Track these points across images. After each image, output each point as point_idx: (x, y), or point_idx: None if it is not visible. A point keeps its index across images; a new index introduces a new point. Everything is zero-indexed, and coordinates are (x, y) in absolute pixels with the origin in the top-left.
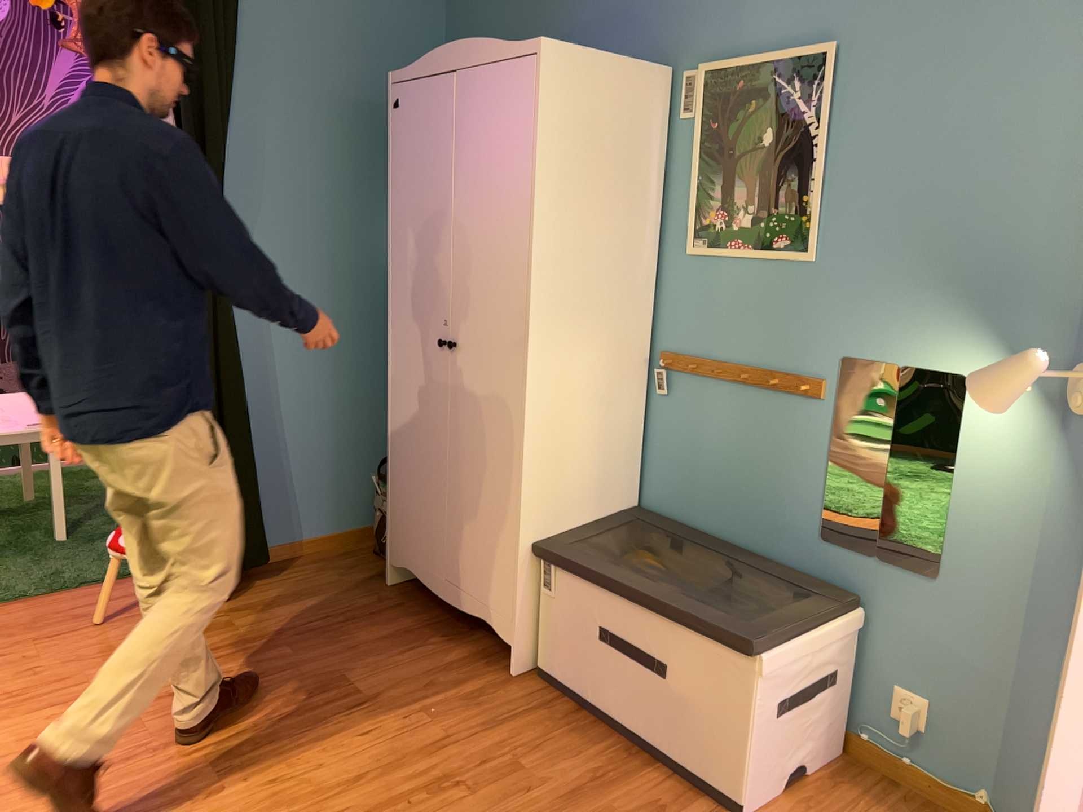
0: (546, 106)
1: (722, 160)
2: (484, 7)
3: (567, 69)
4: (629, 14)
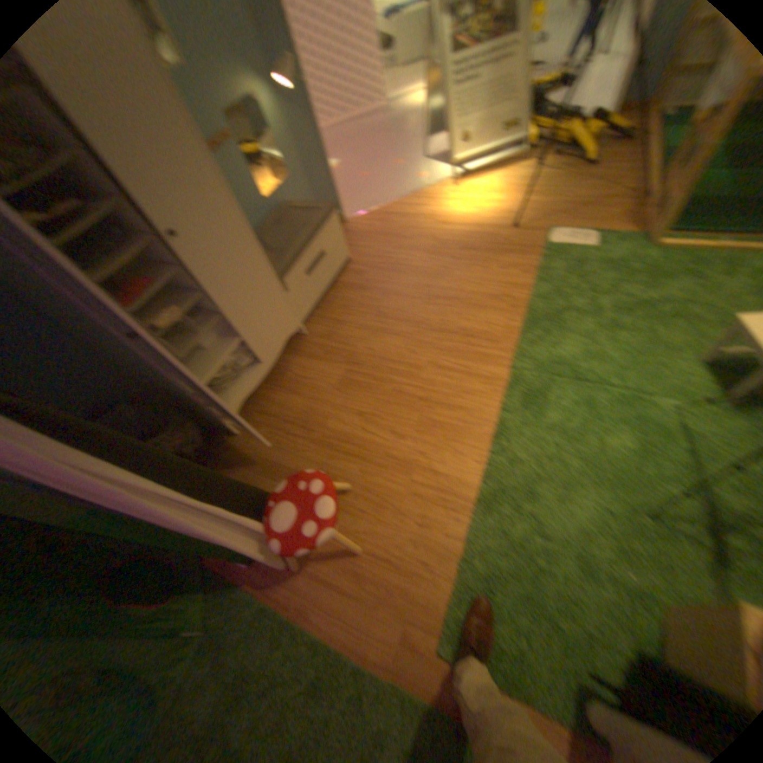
0: None
1: None
2: None
3: None
4: None
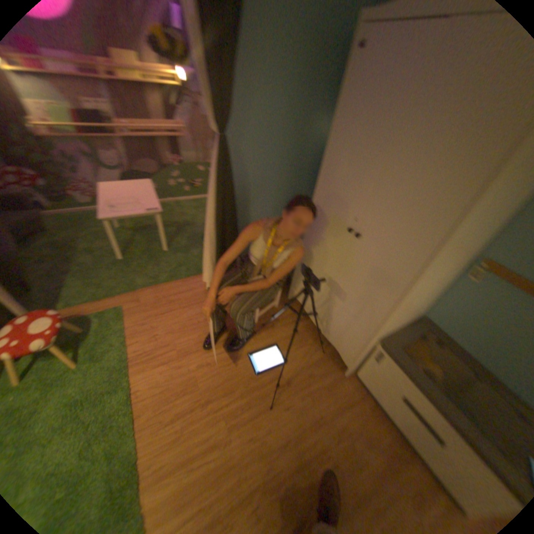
0: None
1: None
2: None
3: None
4: None
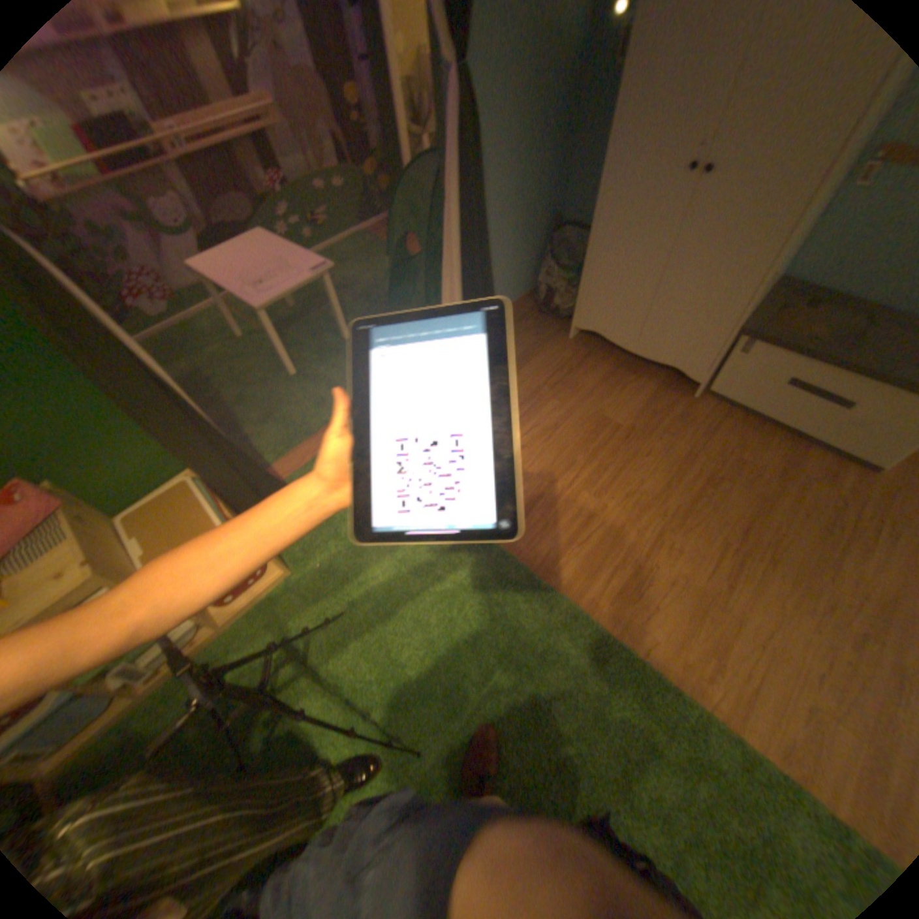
0: None
1: None
2: None
3: None
4: None
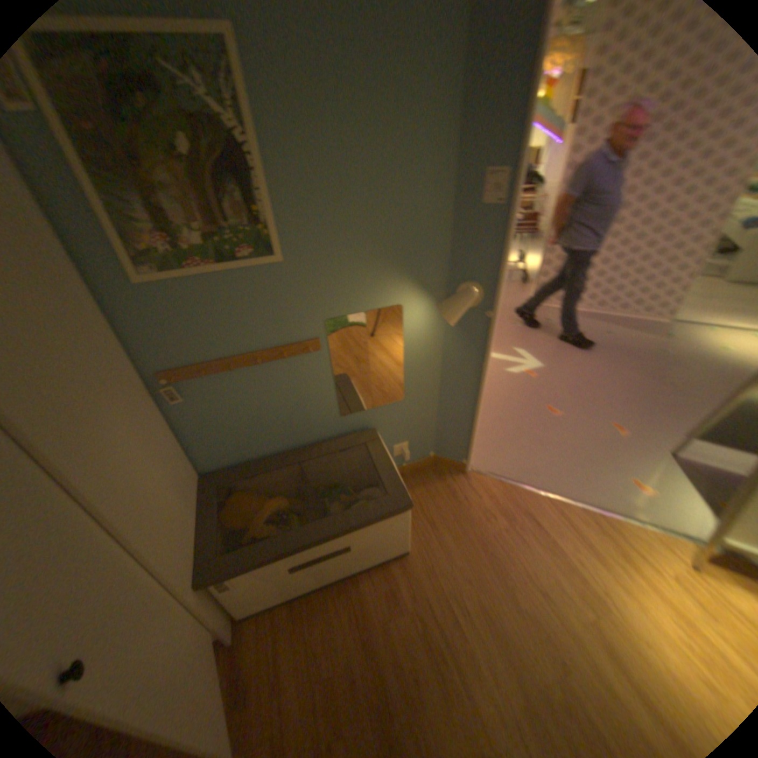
0: None
1: (125, 172)
2: None
3: None
4: None
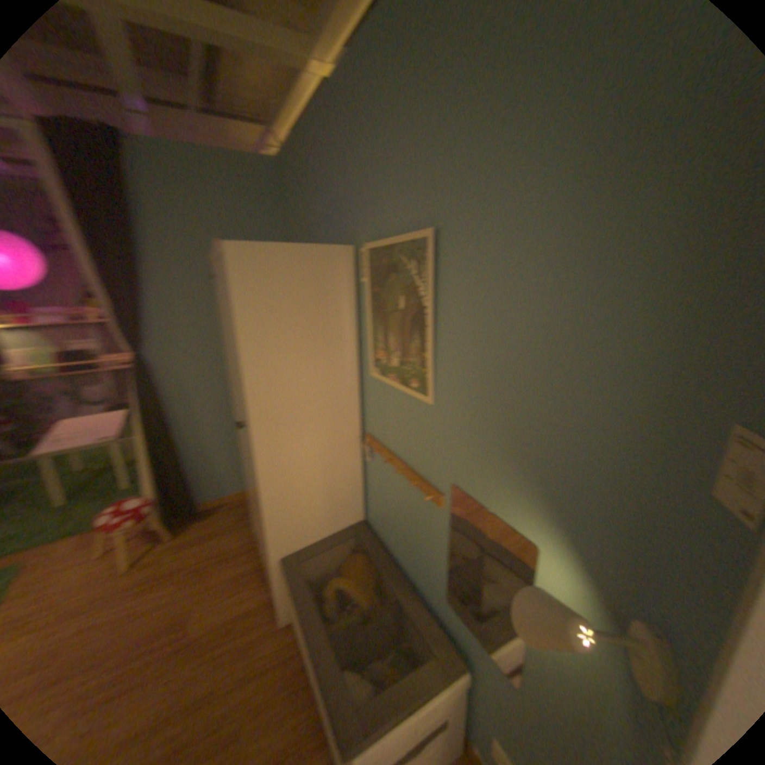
0: (233, 290)
1: (381, 315)
2: (287, 205)
3: (250, 260)
4: (335, 206)
